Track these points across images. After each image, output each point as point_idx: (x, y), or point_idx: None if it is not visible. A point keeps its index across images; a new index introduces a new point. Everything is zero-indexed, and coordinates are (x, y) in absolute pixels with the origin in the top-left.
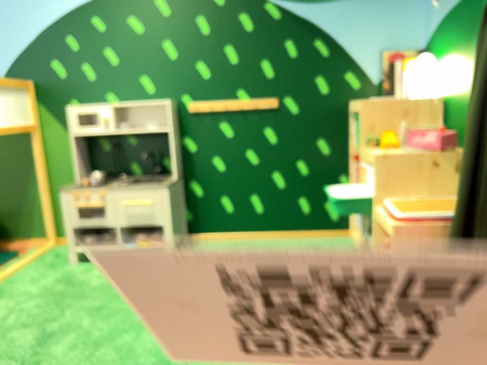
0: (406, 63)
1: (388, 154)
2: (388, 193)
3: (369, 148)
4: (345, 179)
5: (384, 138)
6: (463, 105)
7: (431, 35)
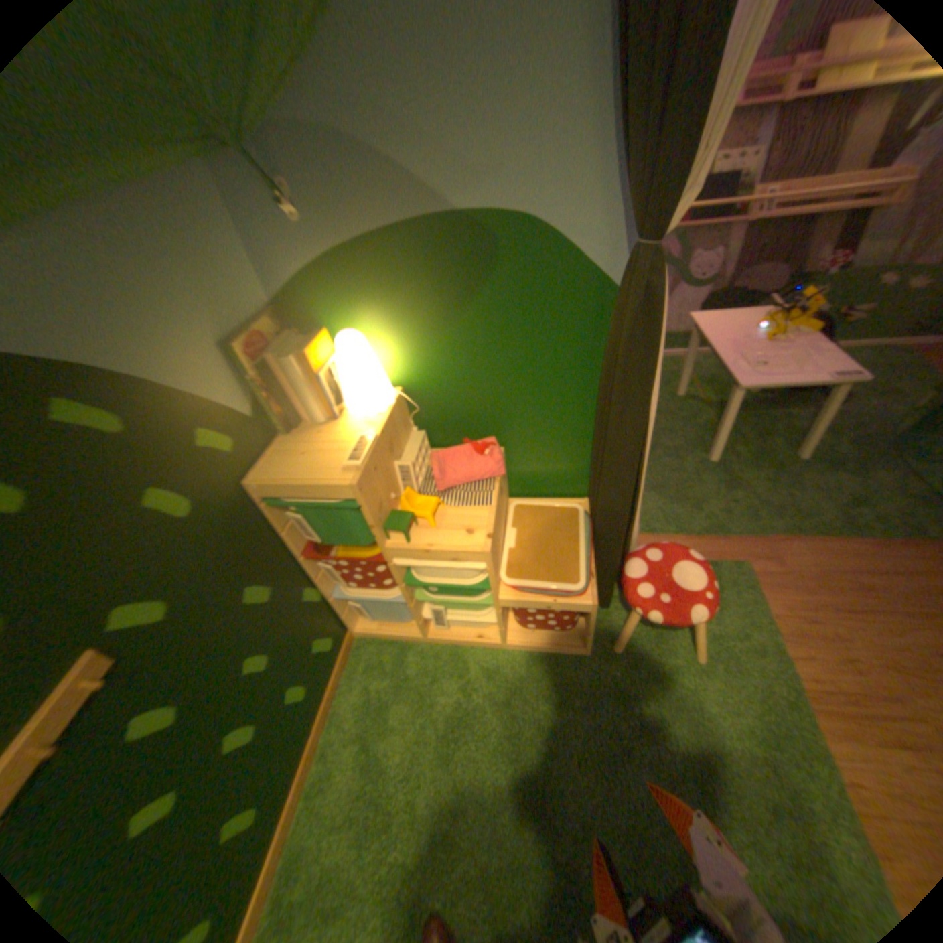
0: (309, 357)
1: (492, 533)
2: (500, 570)
3: (408, 538)
4: (311, 591)
5: (411, 505)
6: (459, 396)
7: (289, 279)
